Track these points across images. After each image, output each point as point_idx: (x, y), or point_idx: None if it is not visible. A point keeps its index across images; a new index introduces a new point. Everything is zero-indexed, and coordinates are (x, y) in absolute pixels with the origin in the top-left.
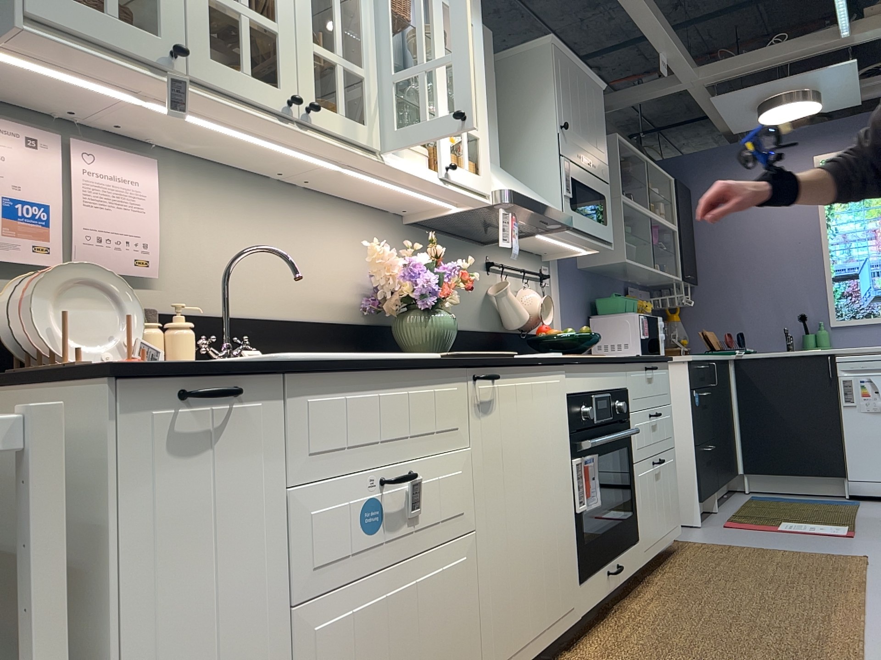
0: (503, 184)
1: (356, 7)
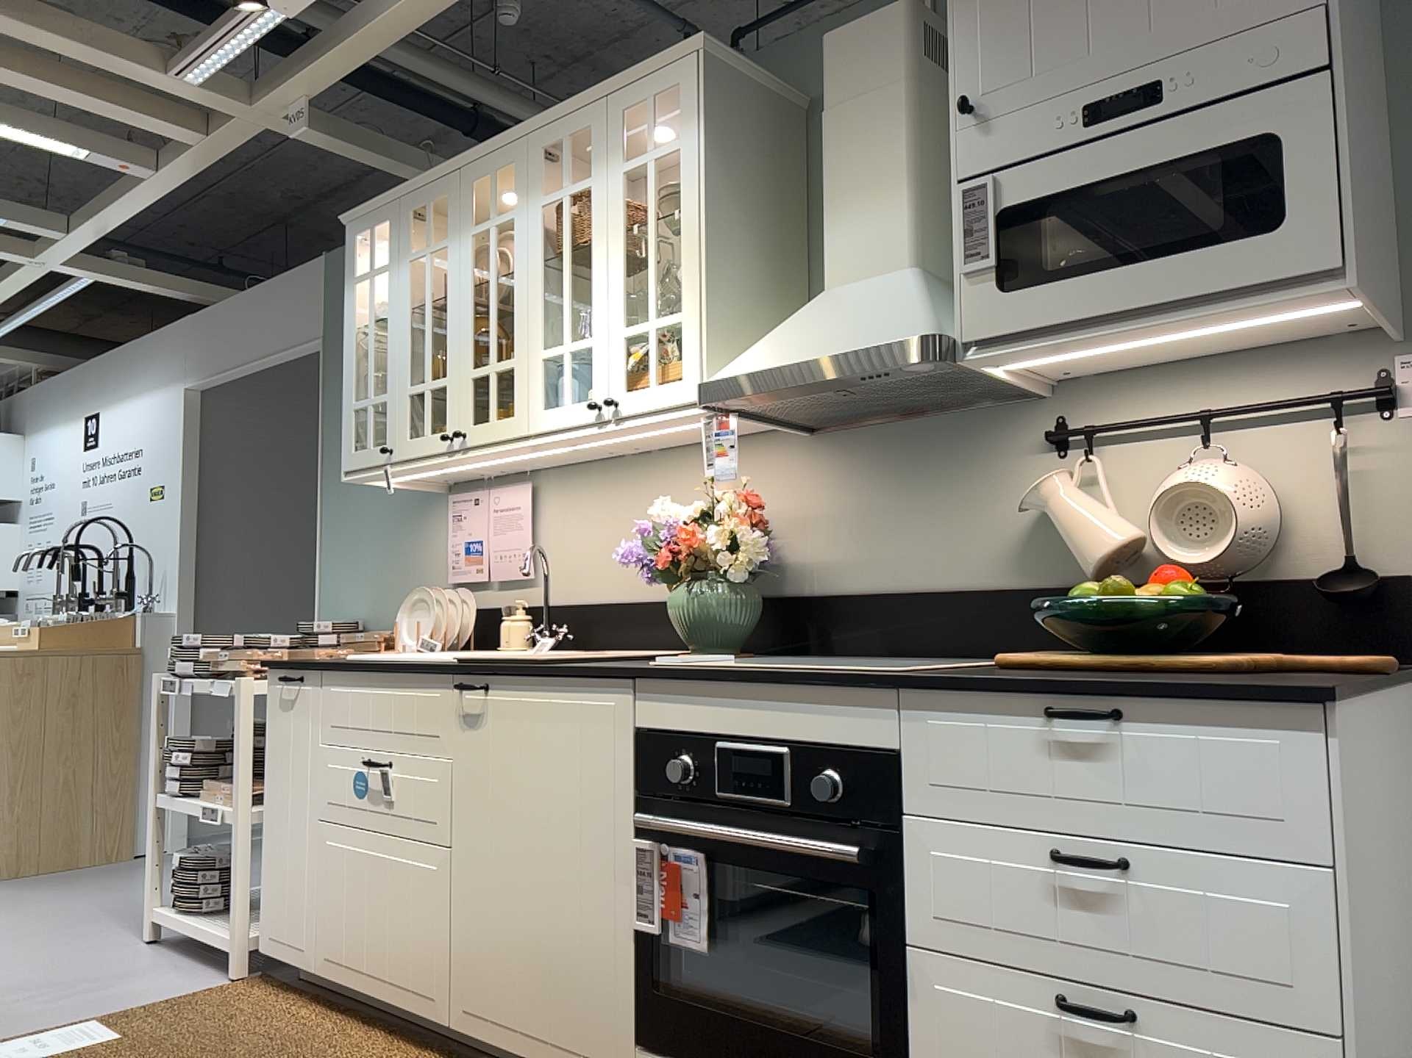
0: (721, 368)
1: (516, 293)
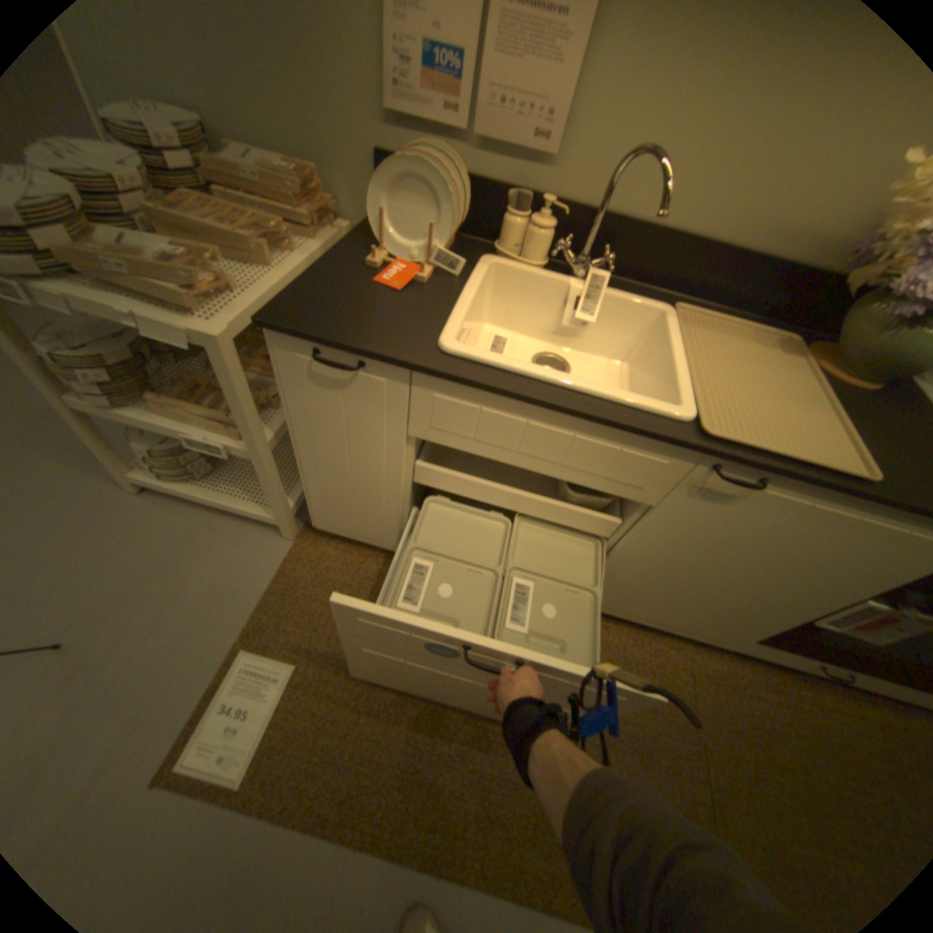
0: None
1: None
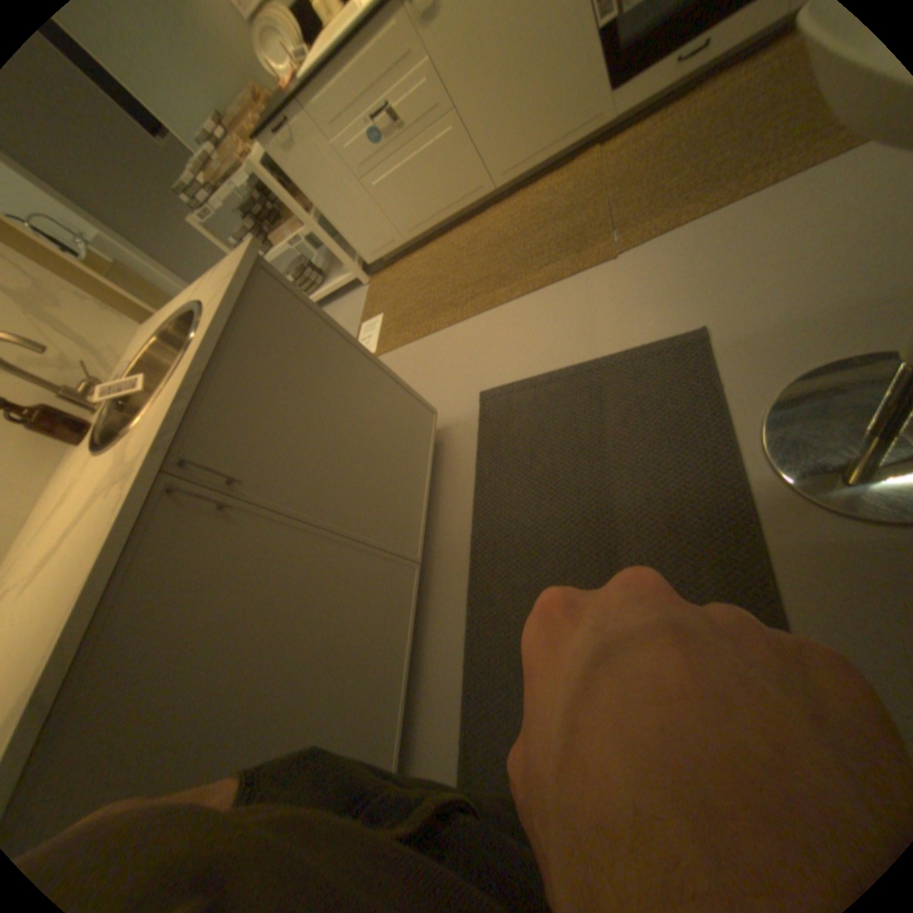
0: None
1: None
